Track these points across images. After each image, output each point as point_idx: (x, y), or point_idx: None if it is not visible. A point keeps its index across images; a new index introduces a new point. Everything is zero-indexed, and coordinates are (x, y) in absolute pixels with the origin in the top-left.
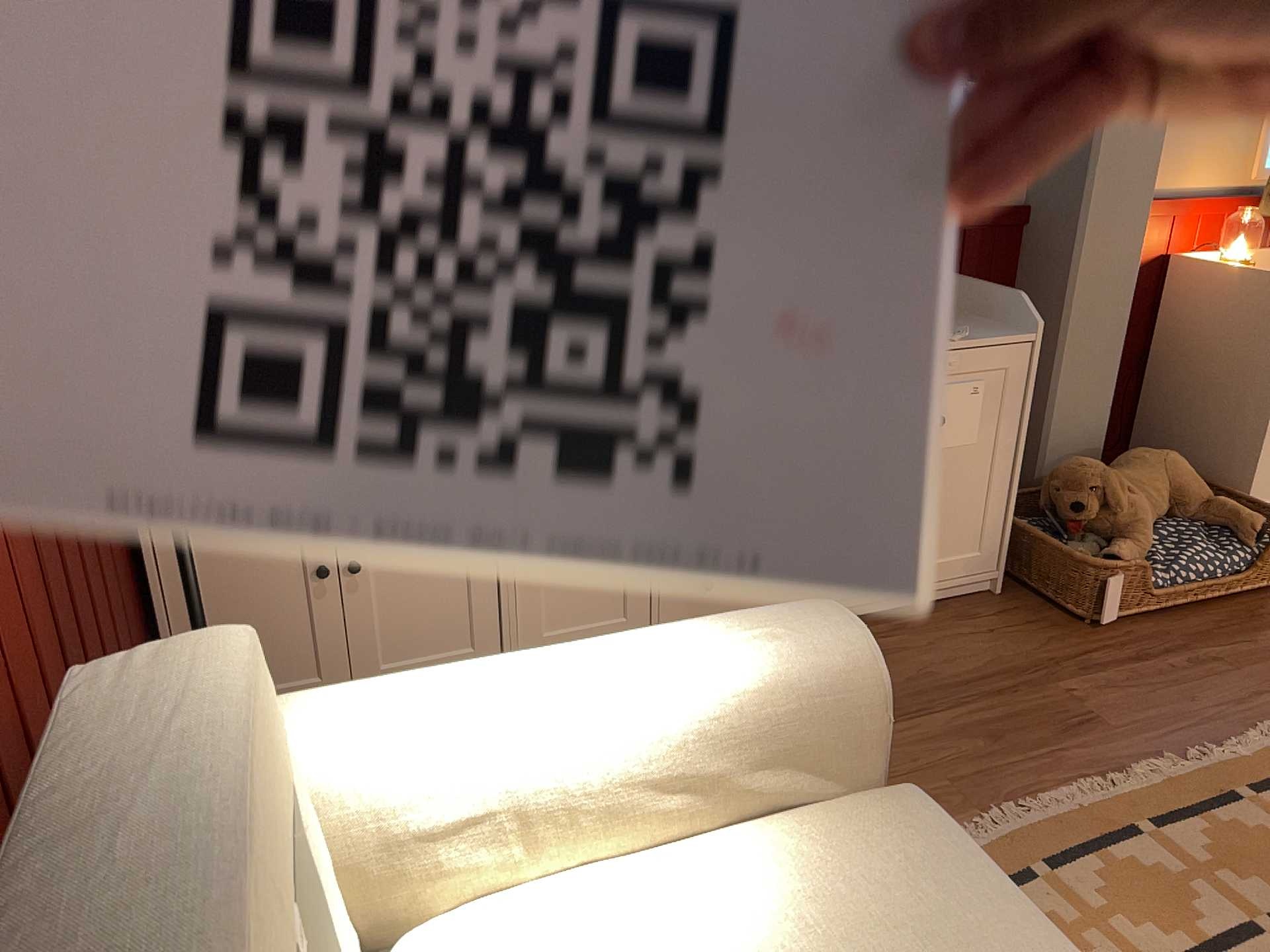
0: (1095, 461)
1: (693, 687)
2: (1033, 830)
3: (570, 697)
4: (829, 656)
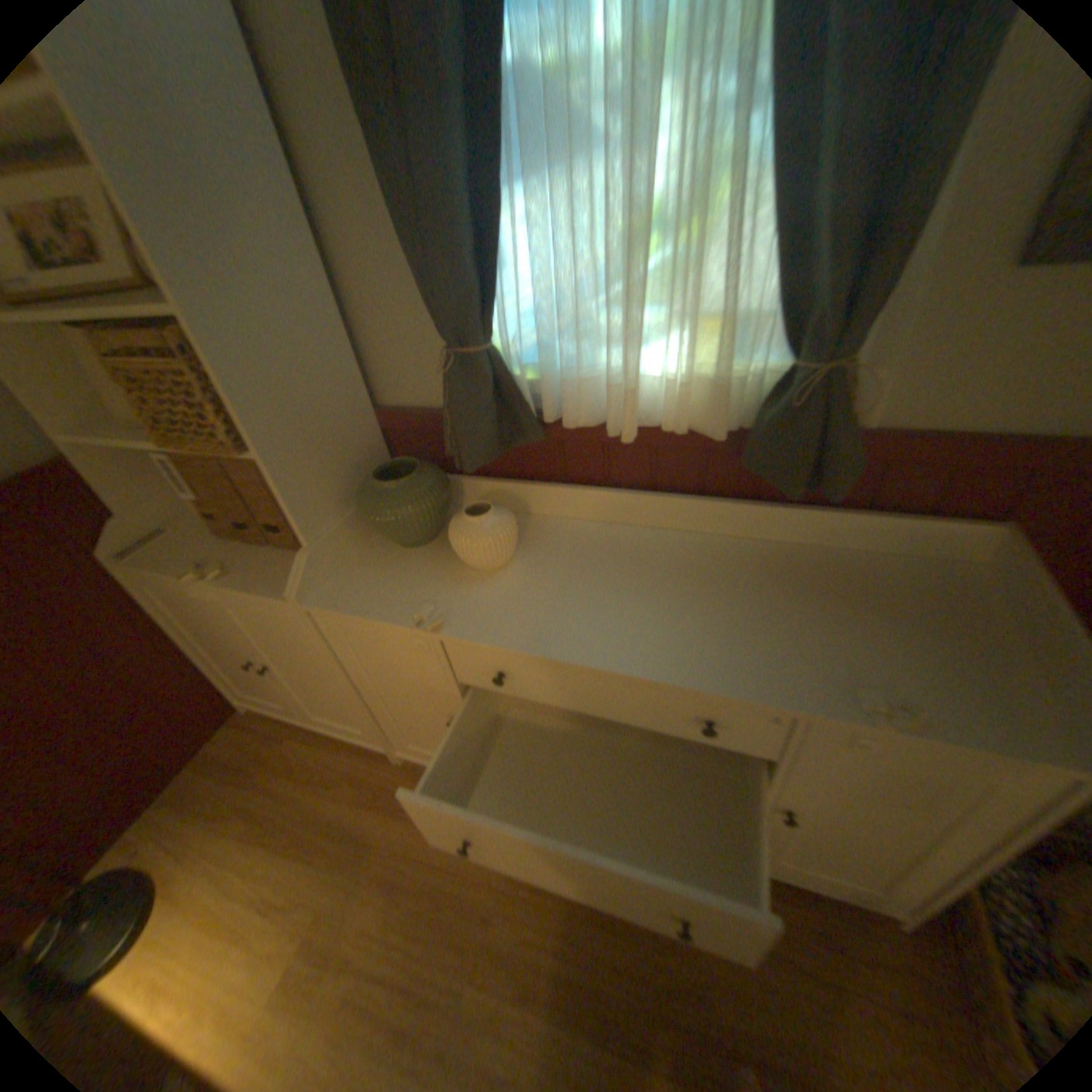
0: None
1: None
2: None
3: None
4: None
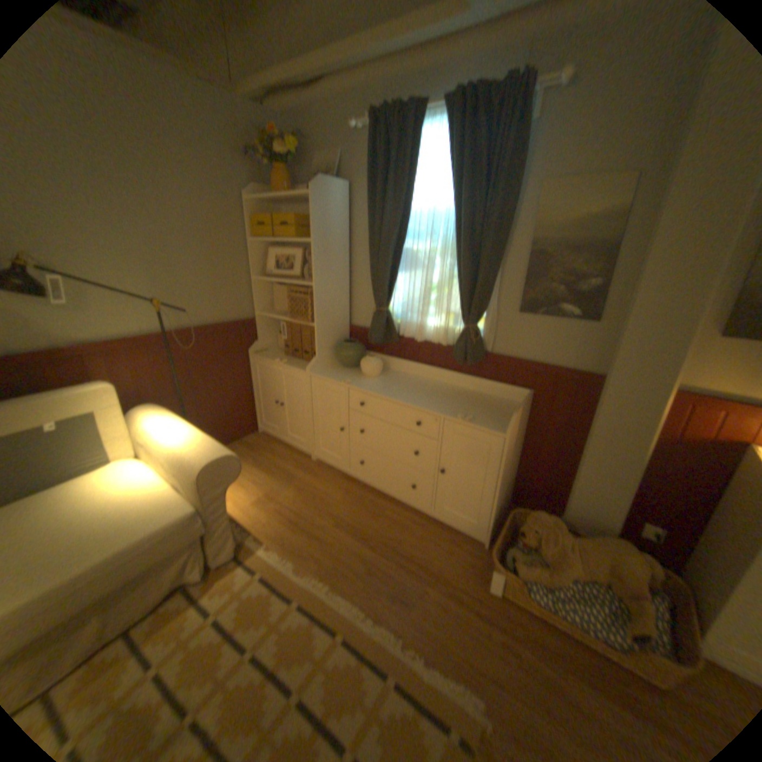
0: (555, 523)
1: (175, 449)
2: (316, 600)
3: (165, 436)
4: (196, 463)
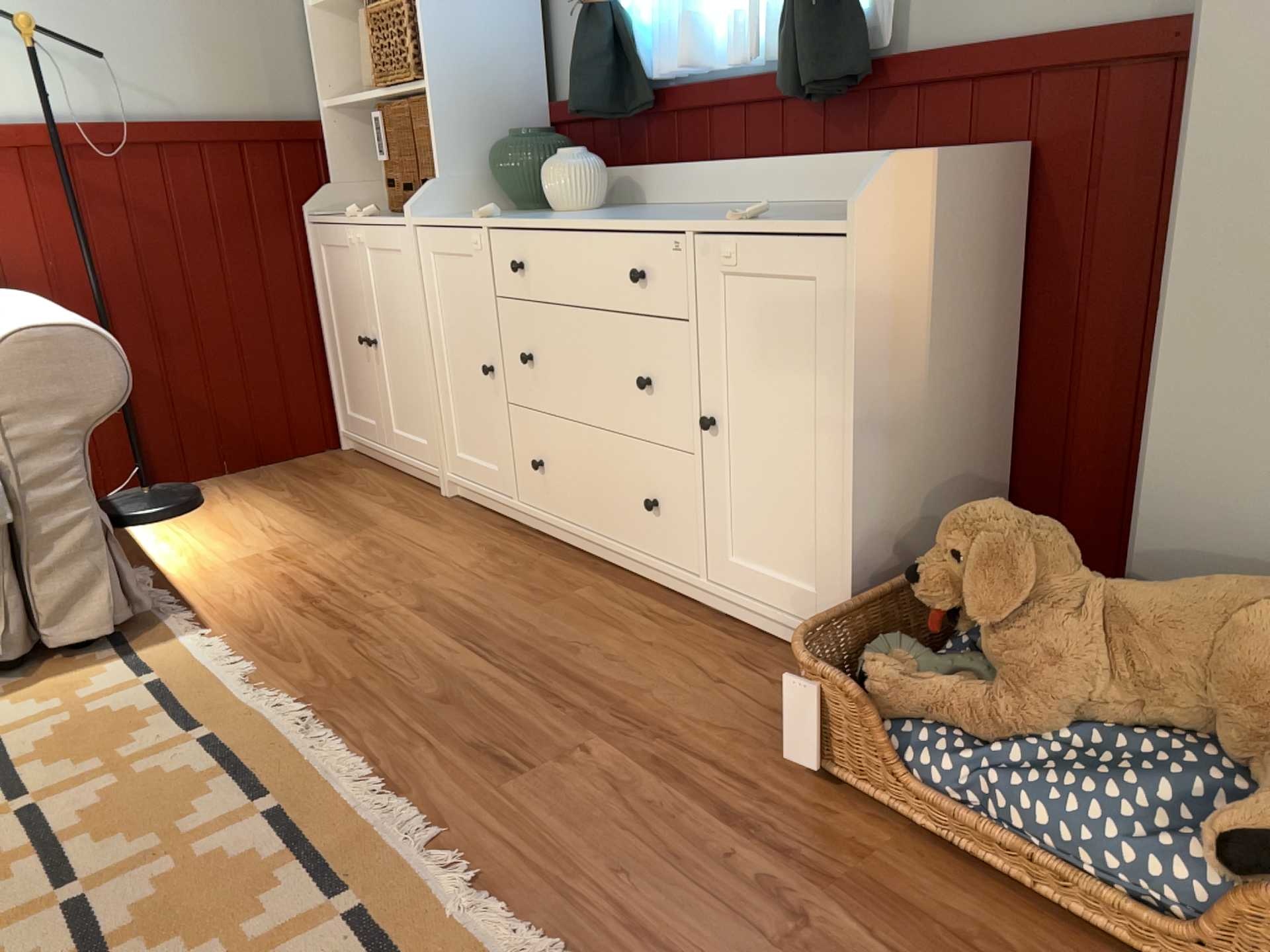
0: (1028, 521)
1: None
2: (265, 727)
3: None
4: (2, 333)
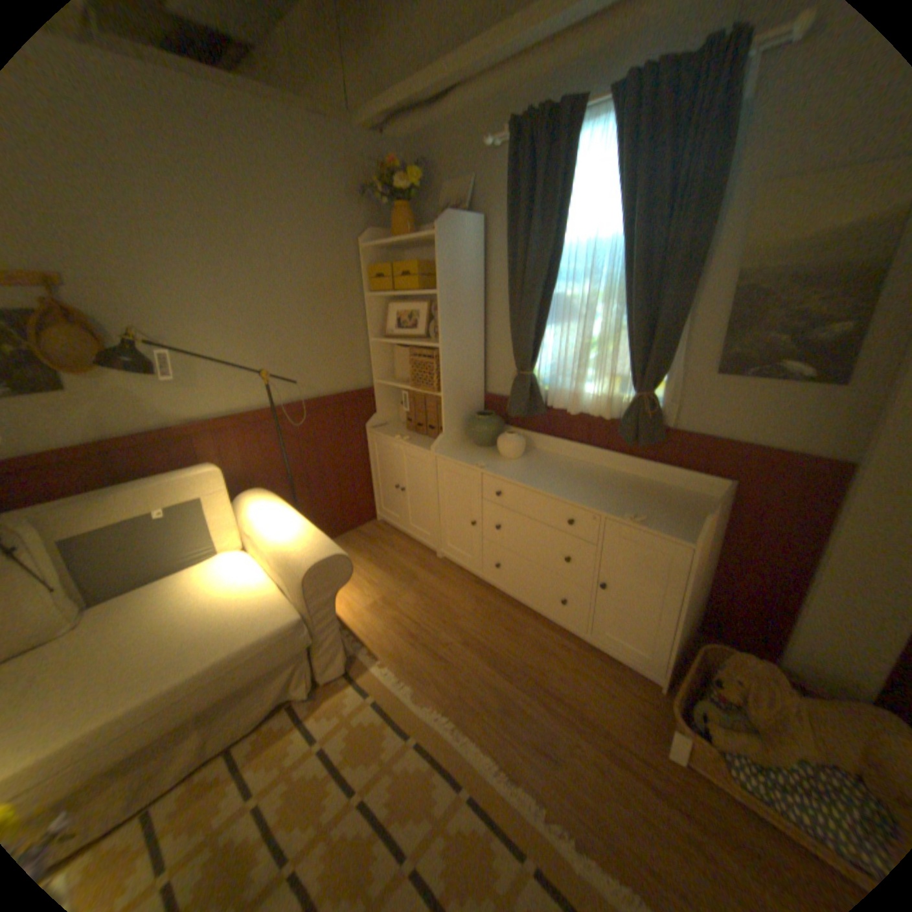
0: (771, 673)
1: (281, 543)
2: (438, 738)
3: (272, 526)
4: (302, 562)
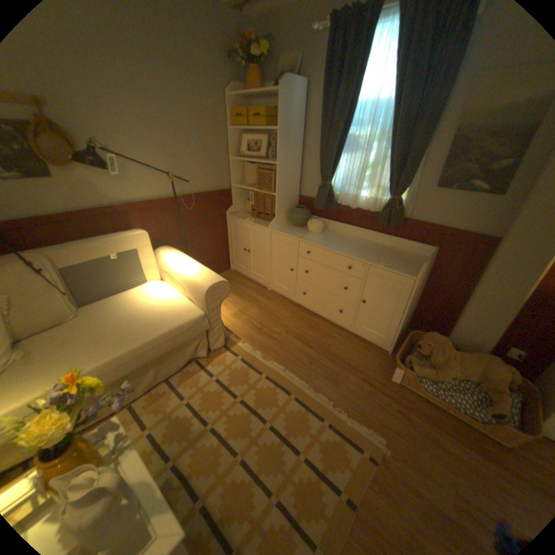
0: (444, 340)
1: (189, 275)
2: (277, 374)
3: (181, 266)
4: (204, 284)
